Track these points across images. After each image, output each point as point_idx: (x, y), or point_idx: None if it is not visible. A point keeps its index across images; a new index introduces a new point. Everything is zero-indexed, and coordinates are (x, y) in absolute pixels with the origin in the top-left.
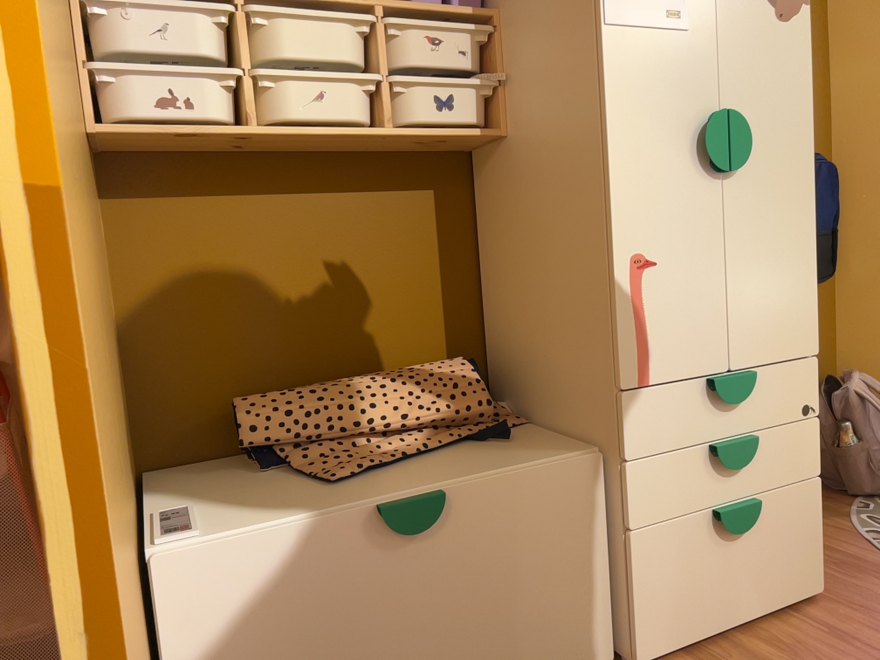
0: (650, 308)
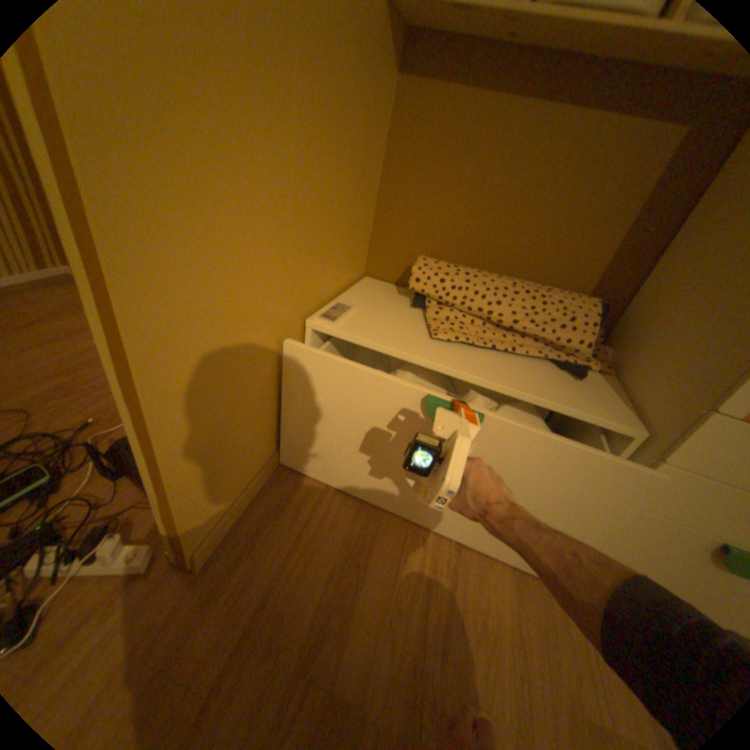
0: None
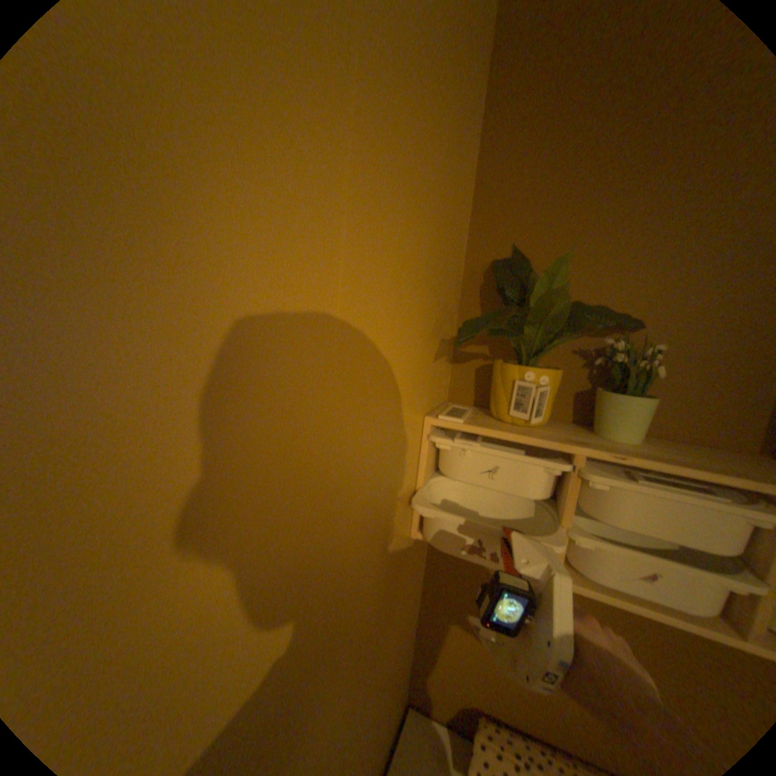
0: None
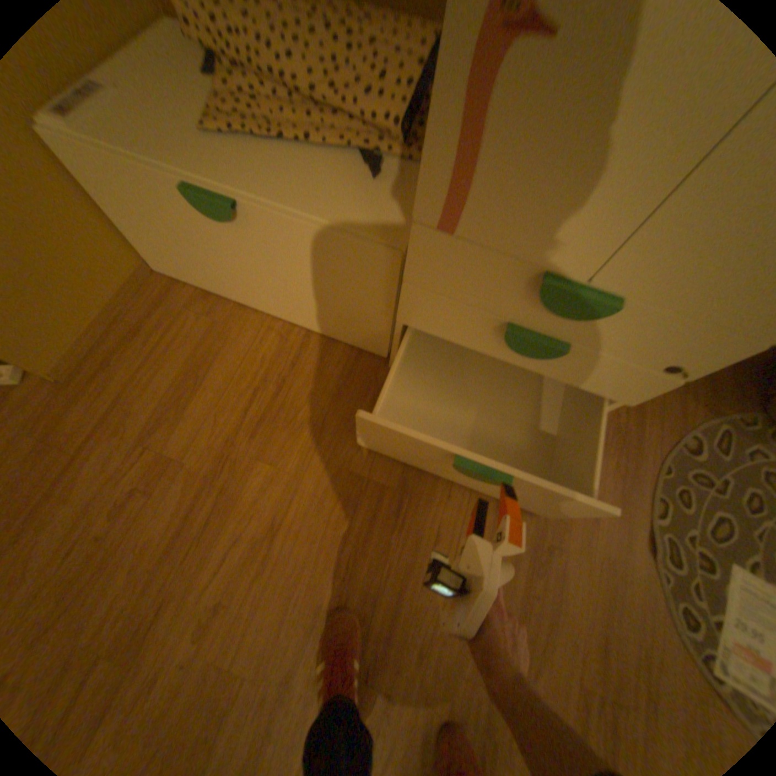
0: (495, 130)
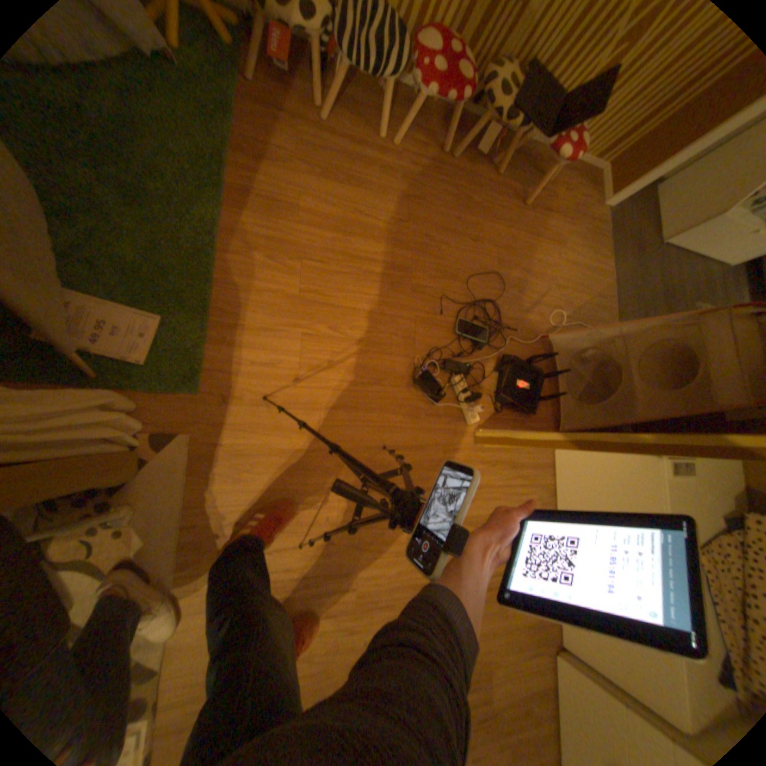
0: None
